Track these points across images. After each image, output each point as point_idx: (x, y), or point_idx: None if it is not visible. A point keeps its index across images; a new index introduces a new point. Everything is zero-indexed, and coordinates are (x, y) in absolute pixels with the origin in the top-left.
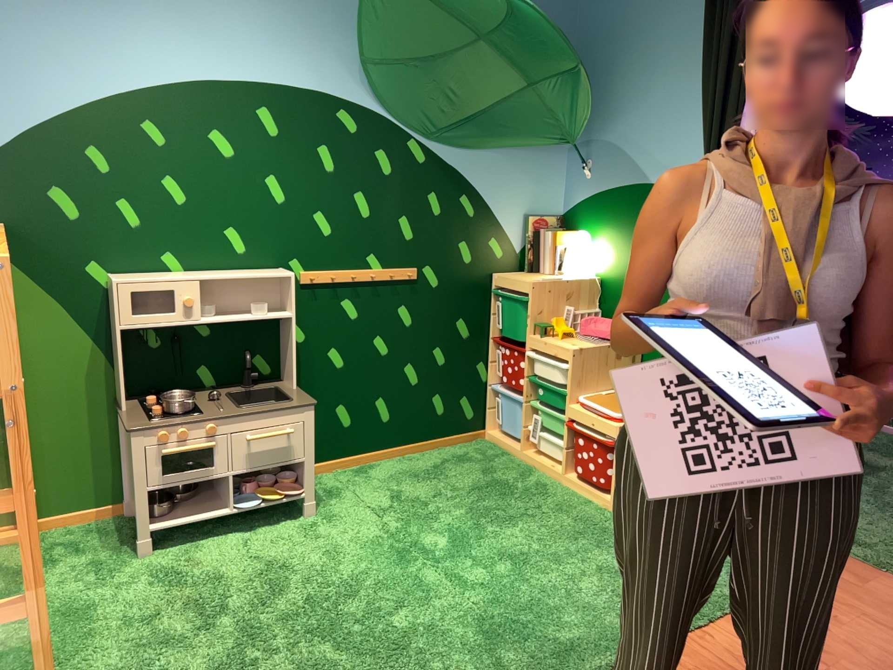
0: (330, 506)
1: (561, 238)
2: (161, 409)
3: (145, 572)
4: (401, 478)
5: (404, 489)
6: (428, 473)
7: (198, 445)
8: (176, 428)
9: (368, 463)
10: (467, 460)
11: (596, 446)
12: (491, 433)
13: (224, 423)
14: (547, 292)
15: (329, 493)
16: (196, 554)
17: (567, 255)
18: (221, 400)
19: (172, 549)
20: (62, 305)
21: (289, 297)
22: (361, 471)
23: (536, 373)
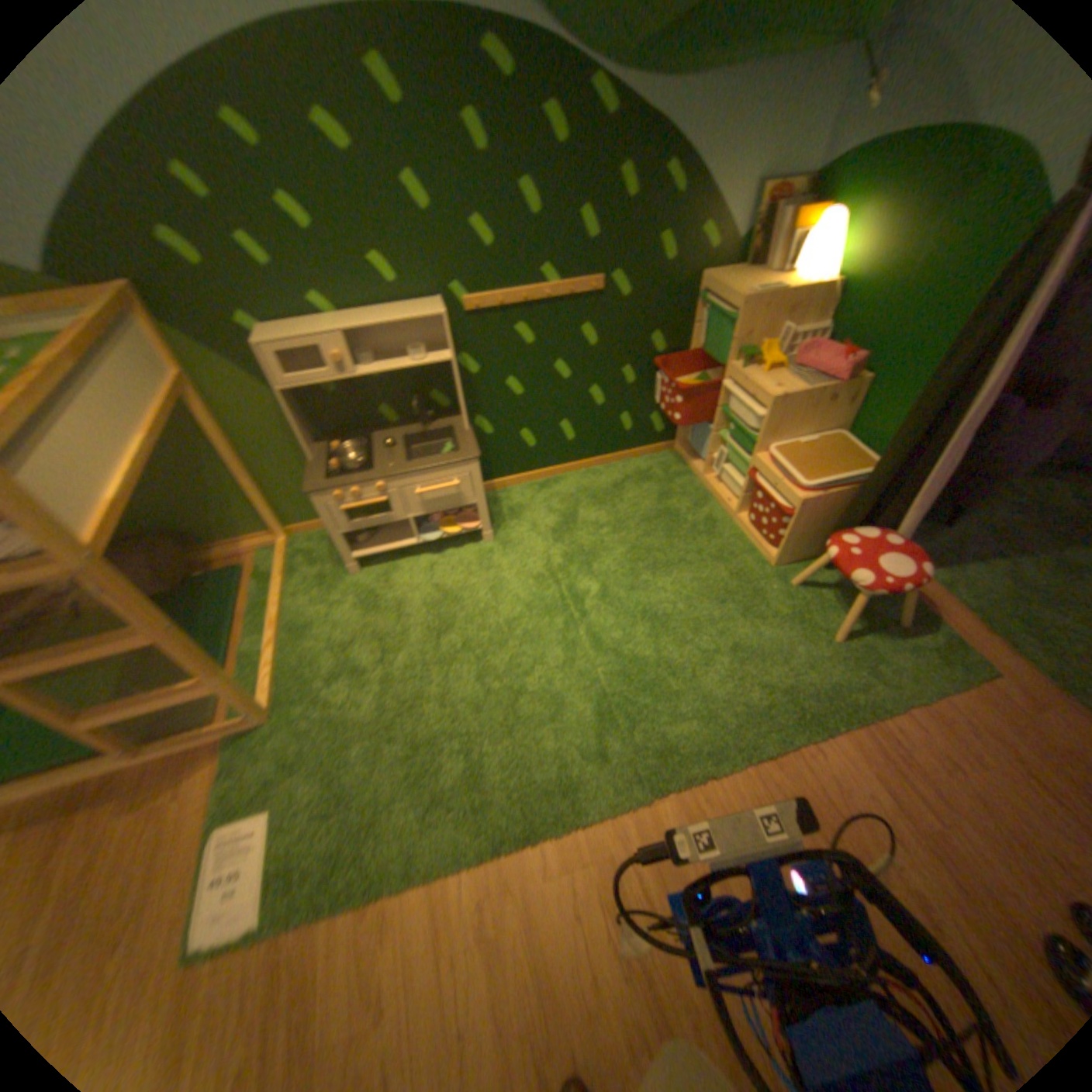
0: (507, 533)
1: (809, 216)
2: (333, 466)
3: (346, 596)
4: (578, 503)
5: (578, 518)
6: (605, 497)
7: (367, 503)
8: (344, 490)
9: (554, 479)
10: (648, 484)
11: (776, 511)
12: (681, 449)
13: (388, 483)
14: (766, 307)
15: (510, 517)
16: (388, 581)
17: (812, 245)
18: (393, 448)
19: (371, 573)
20: (221, 361)
21: (448, 334)
22: (544, 491)
23: (733, 405)
